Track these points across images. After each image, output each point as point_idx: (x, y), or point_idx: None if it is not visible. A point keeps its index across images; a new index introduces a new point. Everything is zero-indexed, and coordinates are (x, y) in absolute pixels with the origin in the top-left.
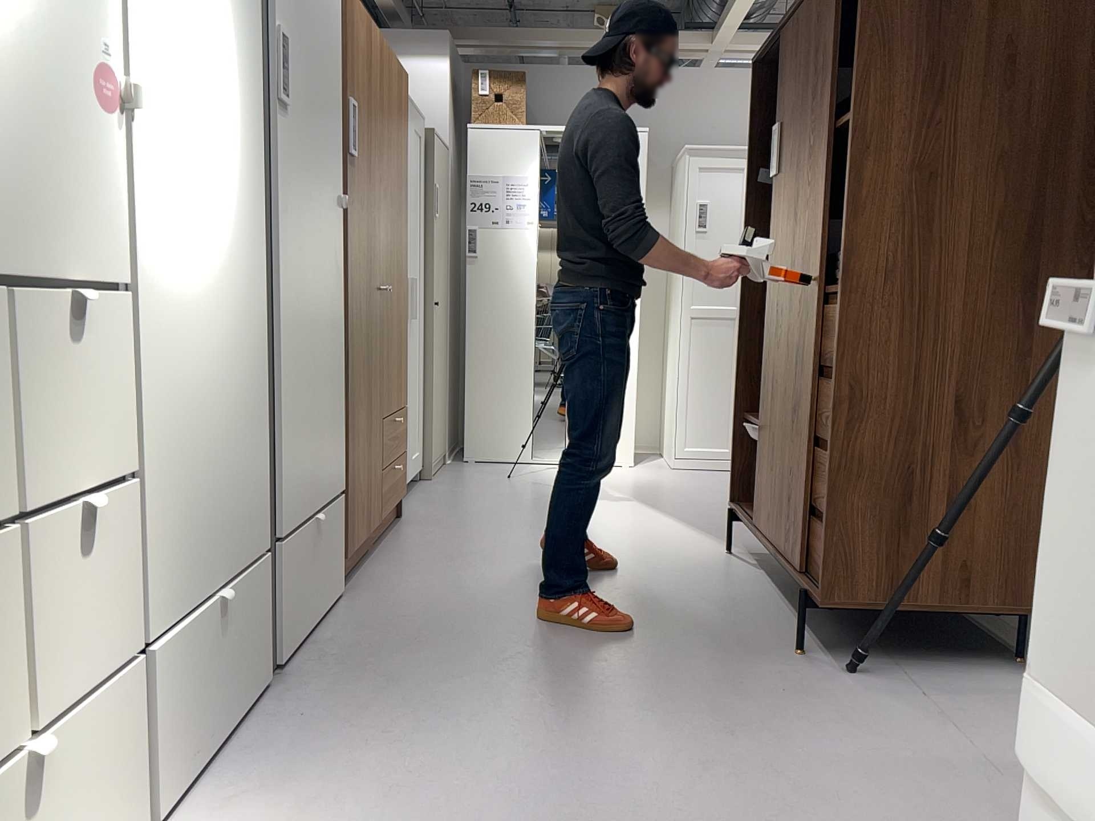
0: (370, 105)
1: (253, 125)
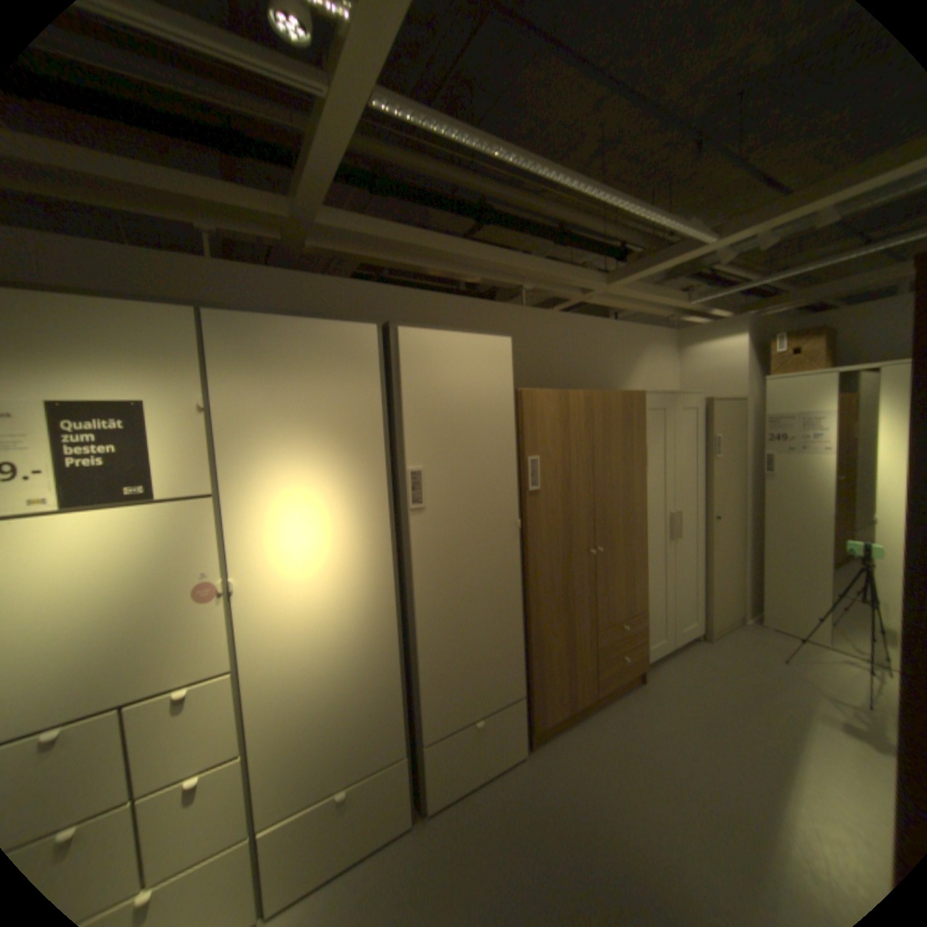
0: (567, 445)
1: (380, 536)
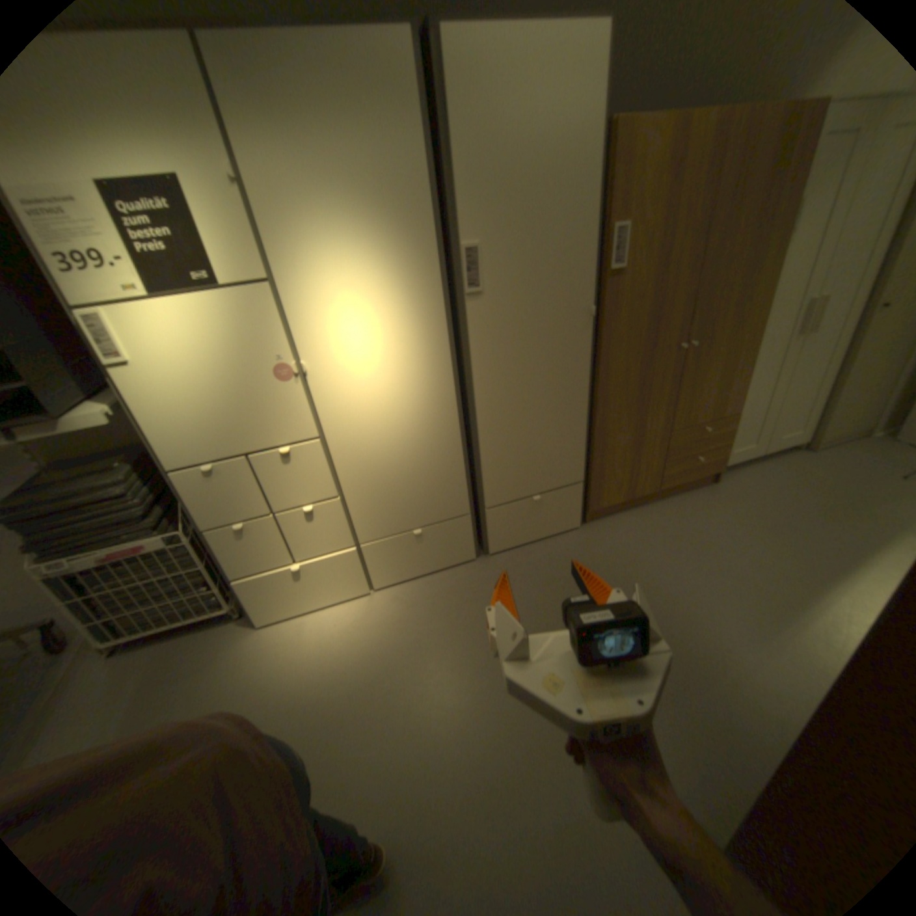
0: (673, 202)
1: (434, 324)
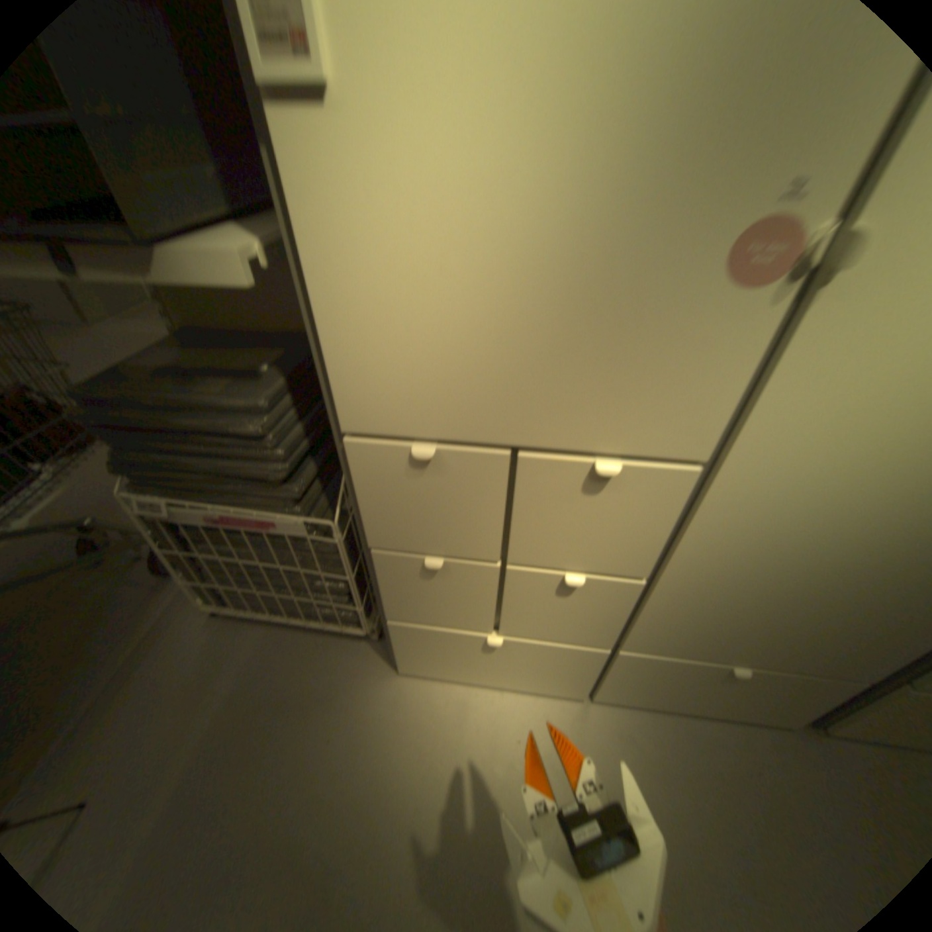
0: None
1: None
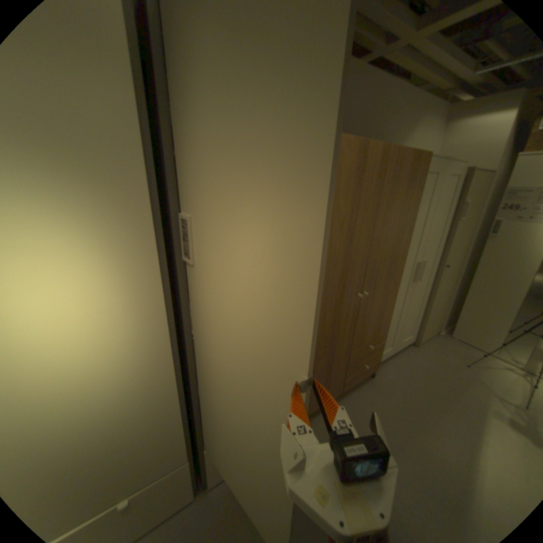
0: (357, 199)
1: (147, 290)
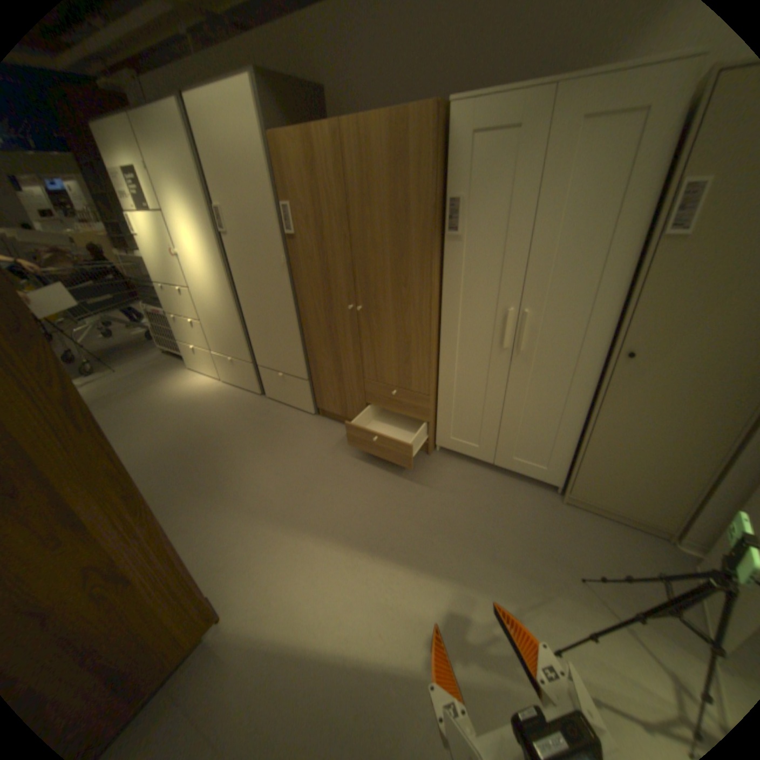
0: (314, 192)
1: (213, 246)
